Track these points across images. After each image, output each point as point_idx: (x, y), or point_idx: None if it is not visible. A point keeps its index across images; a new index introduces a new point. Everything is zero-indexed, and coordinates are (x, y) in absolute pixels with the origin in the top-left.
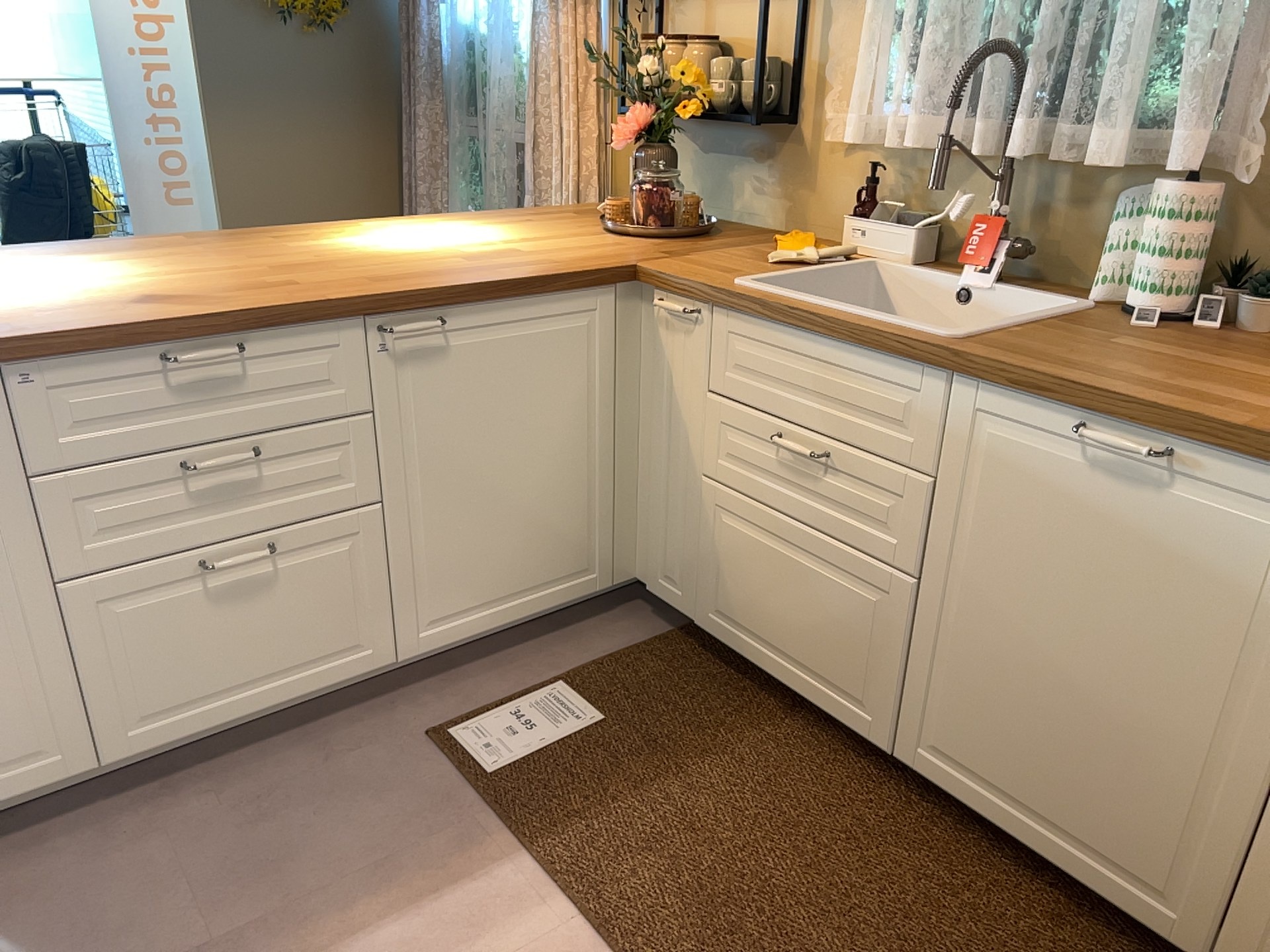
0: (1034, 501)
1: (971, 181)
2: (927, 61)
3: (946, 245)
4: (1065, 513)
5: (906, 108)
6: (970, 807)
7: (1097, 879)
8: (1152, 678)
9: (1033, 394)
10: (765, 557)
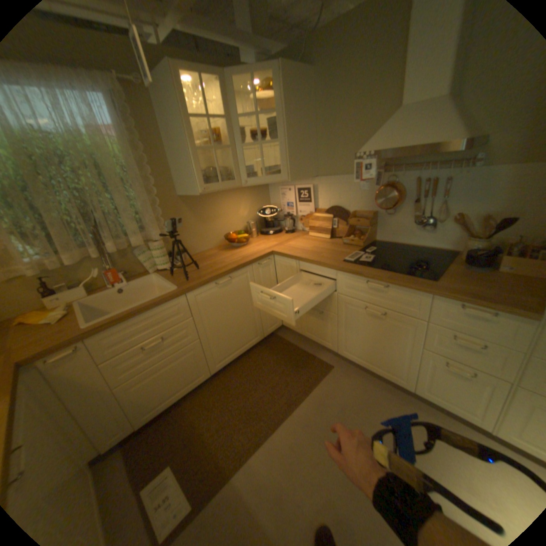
0: (213, 302)
1: (83, 267)
2: (54, 239)
3: (86, 287)
4: (219, 299)
5: (51, 256)
6: (229, 363)
7: (250, 345)
8: (242, 310)
9: (206, 284)
10: (154, 382)
